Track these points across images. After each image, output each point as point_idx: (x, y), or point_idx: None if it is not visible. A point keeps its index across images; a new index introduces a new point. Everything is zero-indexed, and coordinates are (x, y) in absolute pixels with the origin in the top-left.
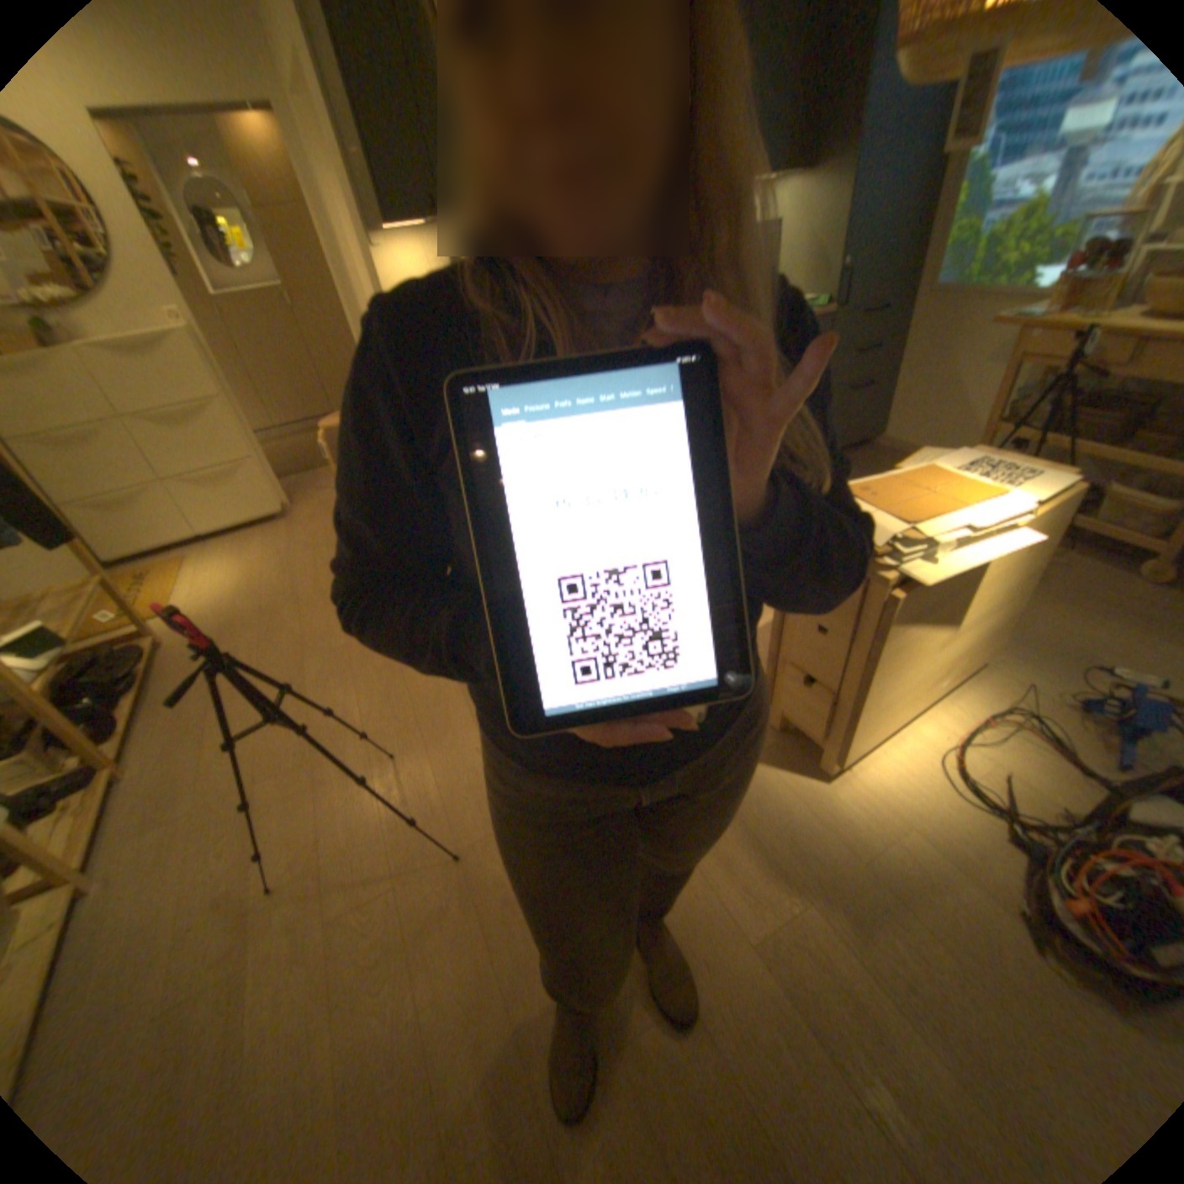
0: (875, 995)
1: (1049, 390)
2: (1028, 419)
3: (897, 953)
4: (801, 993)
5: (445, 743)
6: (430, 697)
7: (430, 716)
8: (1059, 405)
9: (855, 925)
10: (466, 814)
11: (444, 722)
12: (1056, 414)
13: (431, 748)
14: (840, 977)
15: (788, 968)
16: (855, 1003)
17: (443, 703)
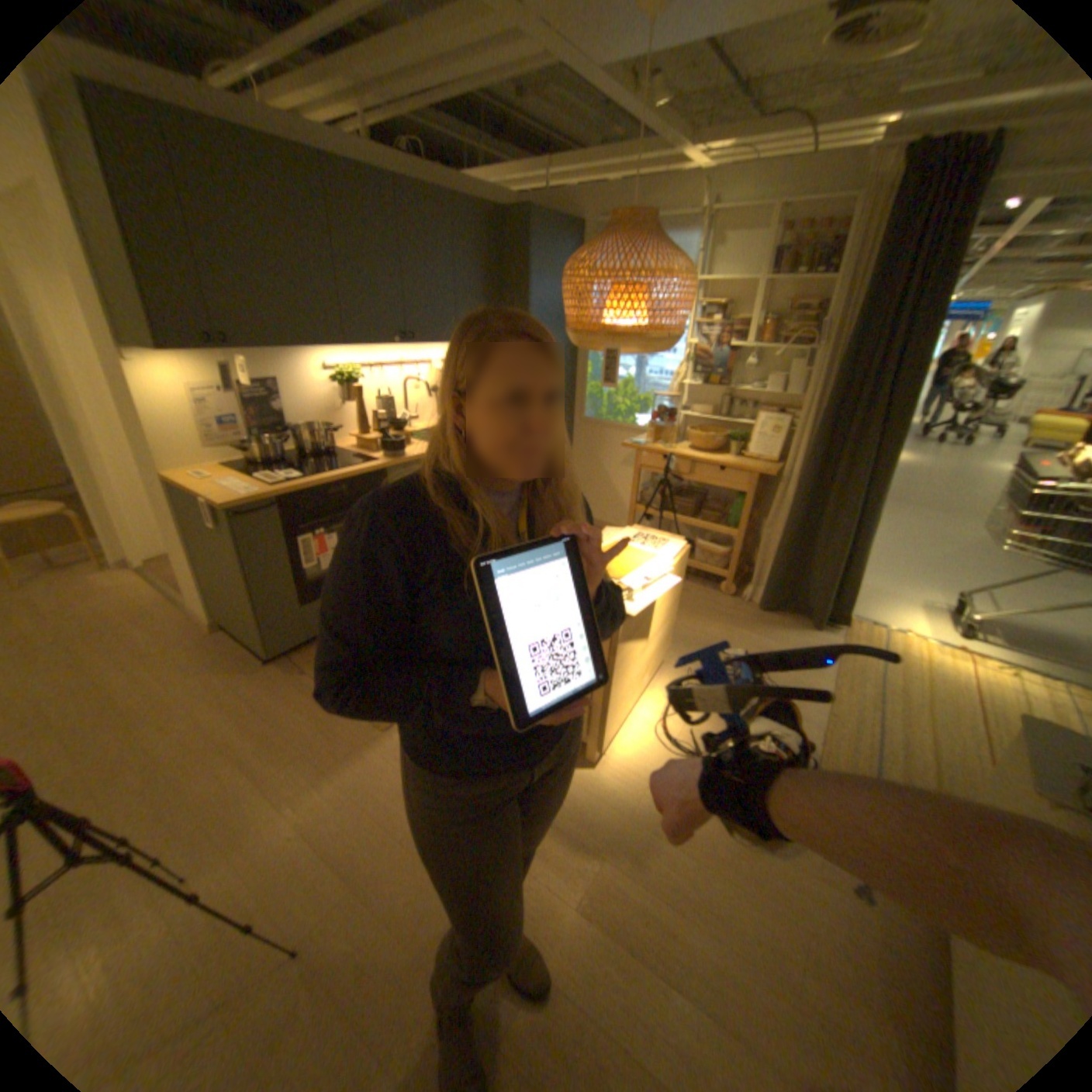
0: (655, 906)
1: (655, 485)
2: (649, 503)
3: (661, 871)
4: (612, 929)
5: (247, 845)
6: (214, 803)
7: (220, 822)
8: (662, 495)
9: (633, 863)
10: (290, 907)
11: (239, 824)
12: (662, 500)
13: (230, 855)
14: (633, 904)
15: (600, 914)
16: (646, 918)
17: (232, 804)
